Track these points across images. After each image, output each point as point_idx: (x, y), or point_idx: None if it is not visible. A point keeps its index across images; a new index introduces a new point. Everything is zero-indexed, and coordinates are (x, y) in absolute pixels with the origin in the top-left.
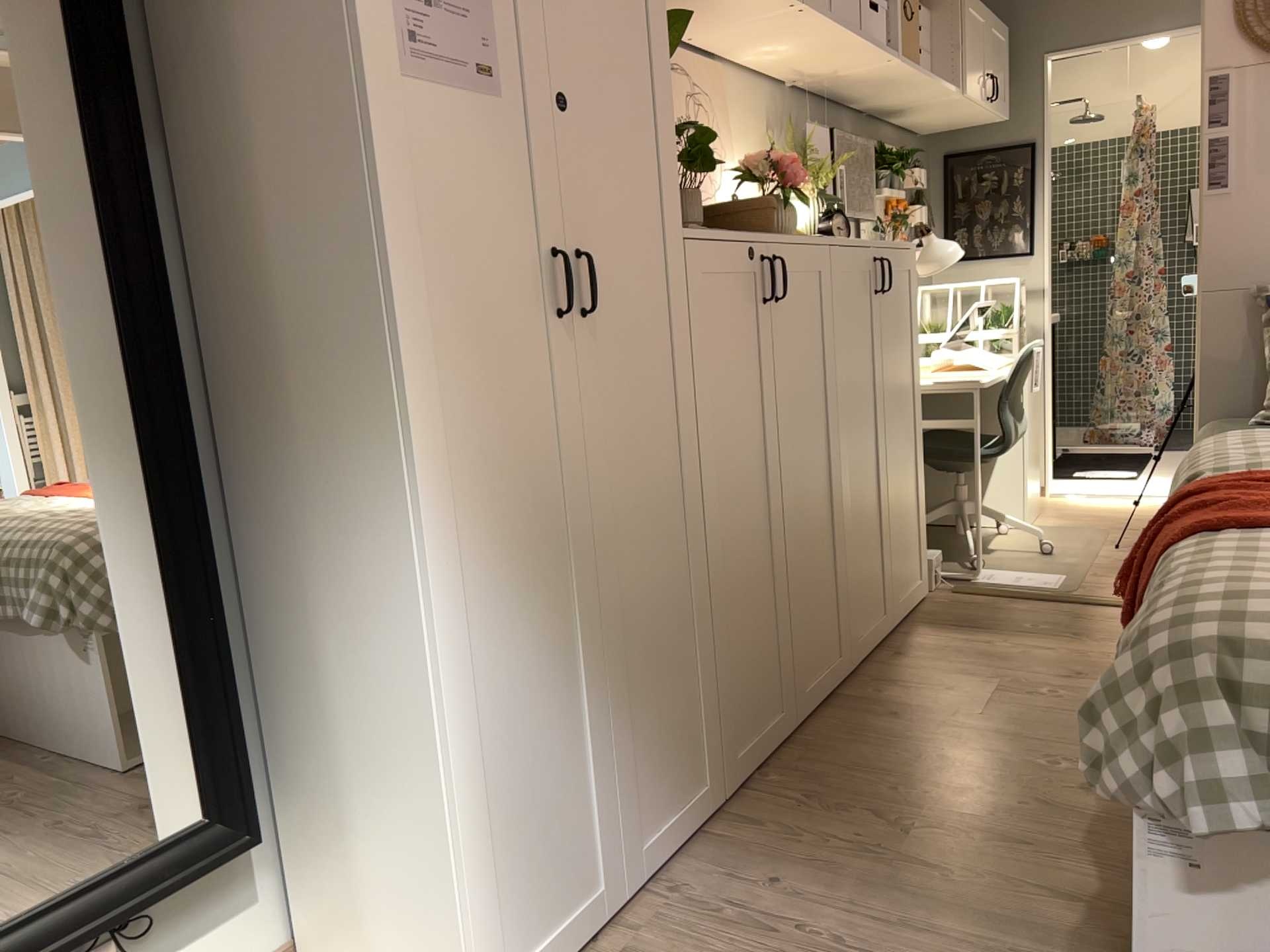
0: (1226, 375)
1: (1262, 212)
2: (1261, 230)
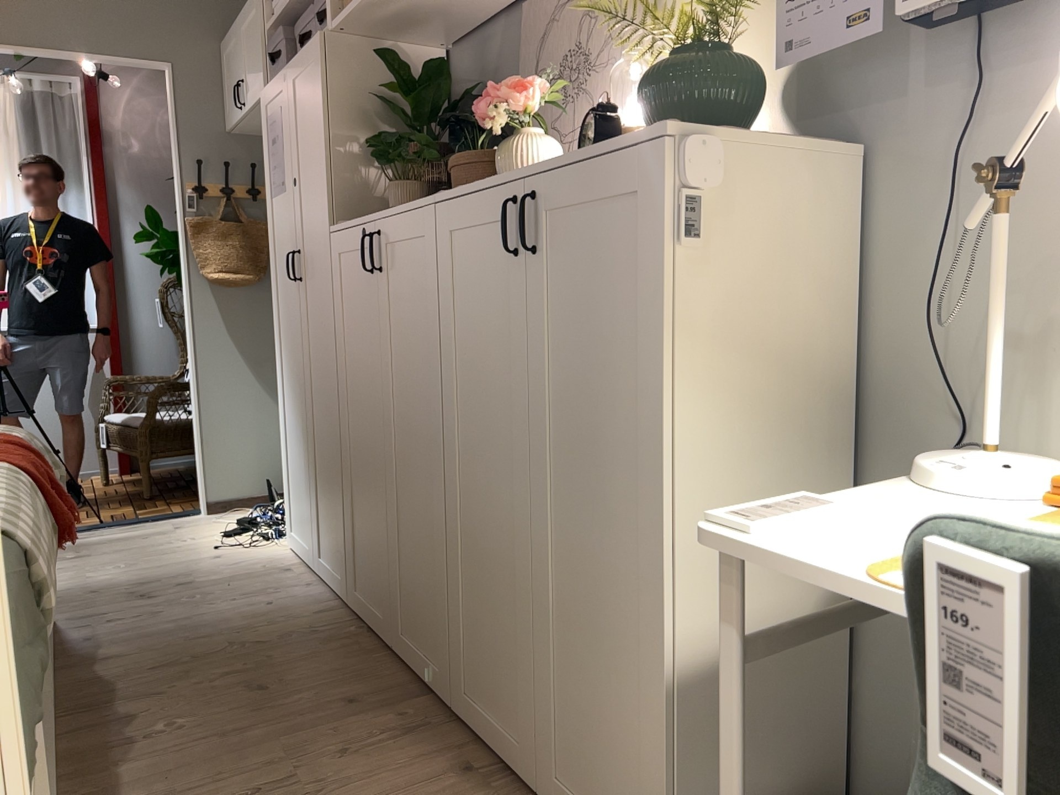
0: None
1: None
2: None
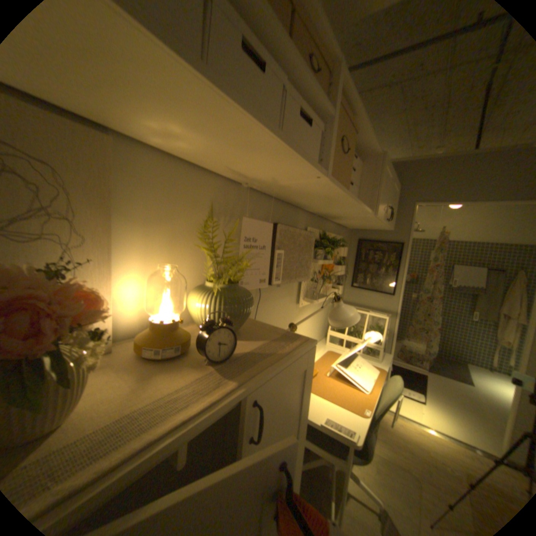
0: None
1: None
2: None
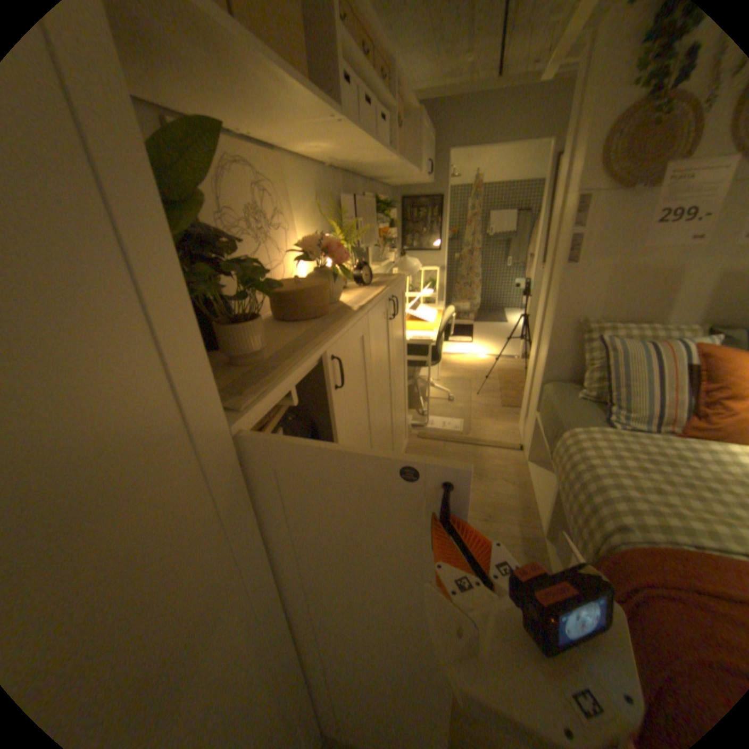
0: (560, 360)
1: (595, 279)
2: (592, 289)
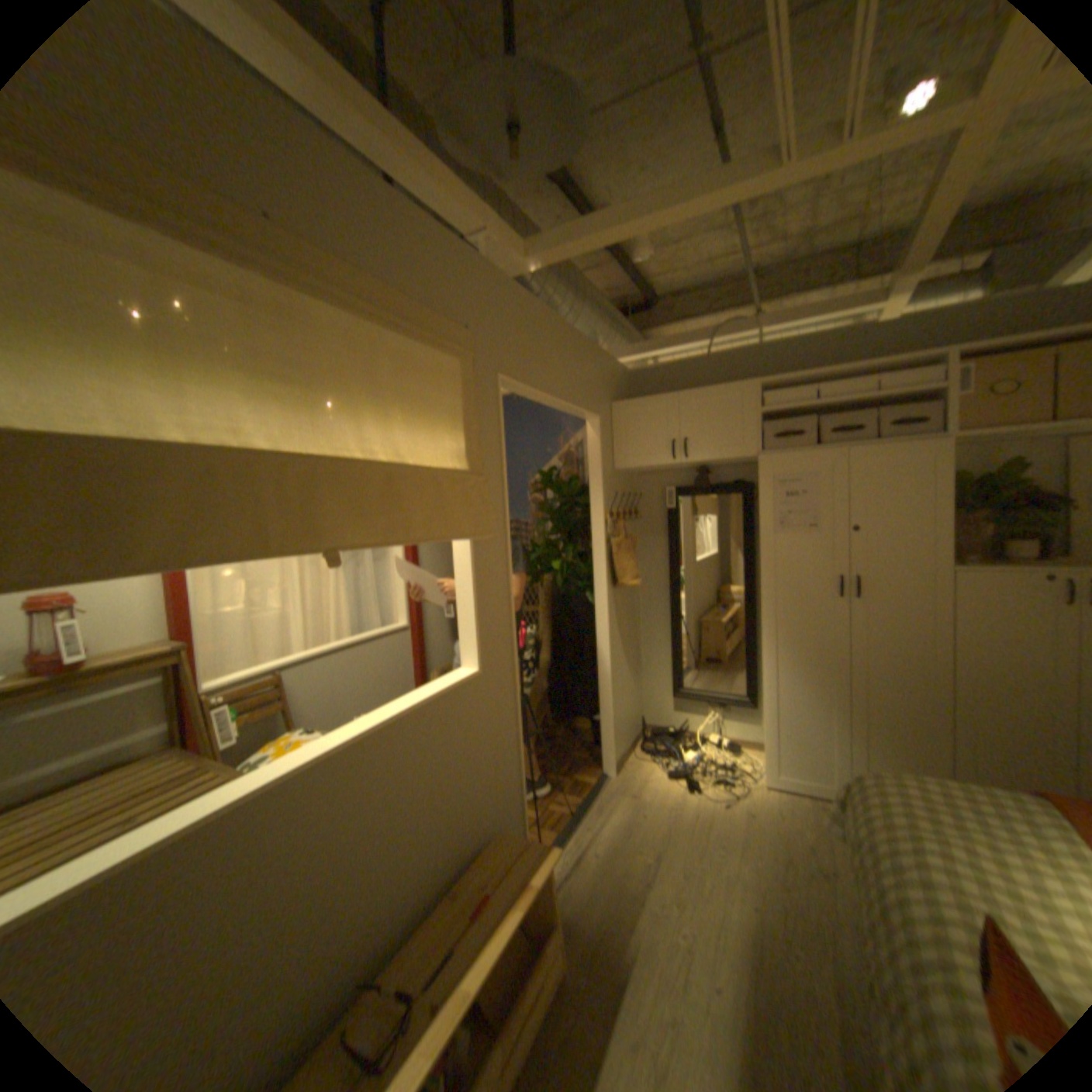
0: None
1: None
2: None
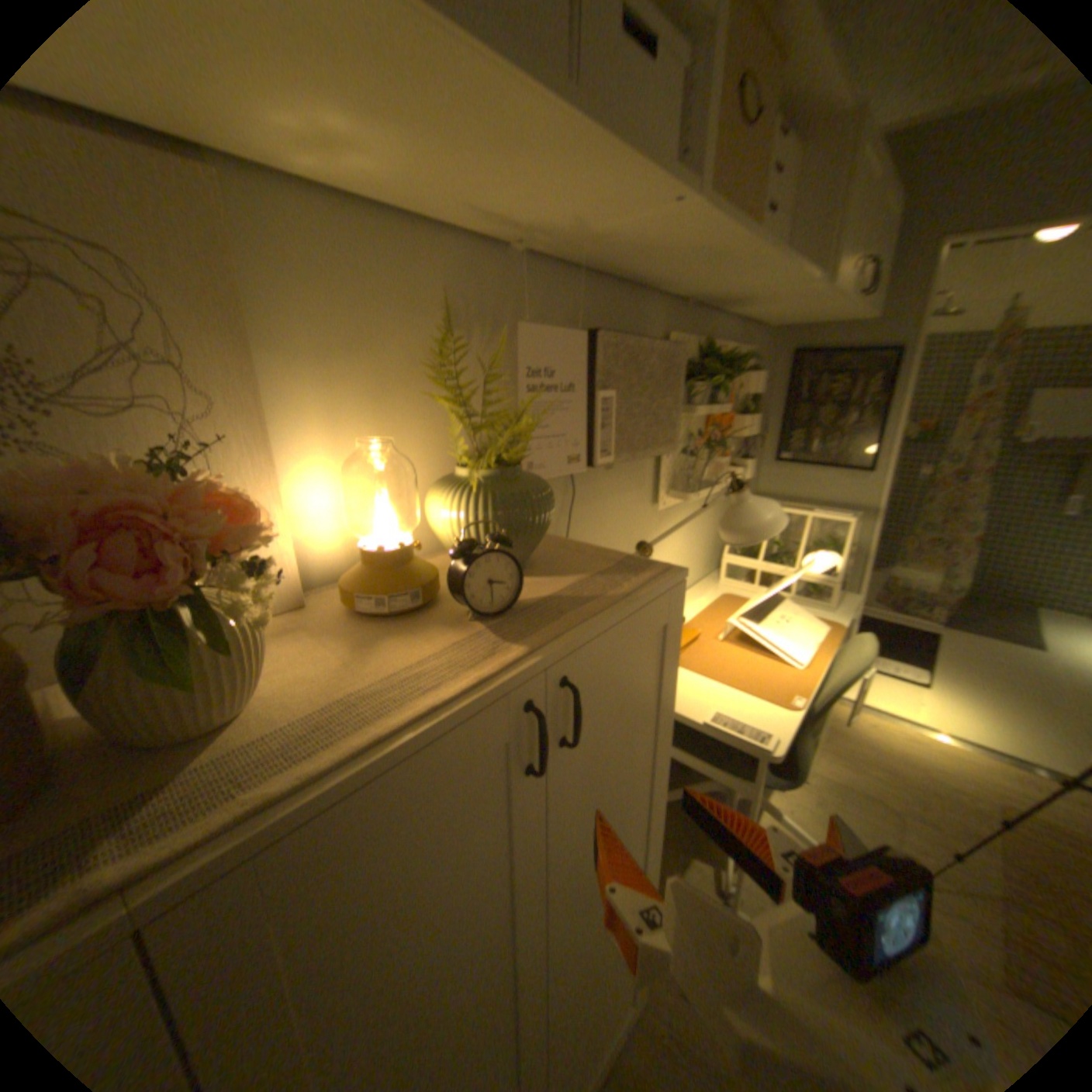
0: None
1: None
2: None
